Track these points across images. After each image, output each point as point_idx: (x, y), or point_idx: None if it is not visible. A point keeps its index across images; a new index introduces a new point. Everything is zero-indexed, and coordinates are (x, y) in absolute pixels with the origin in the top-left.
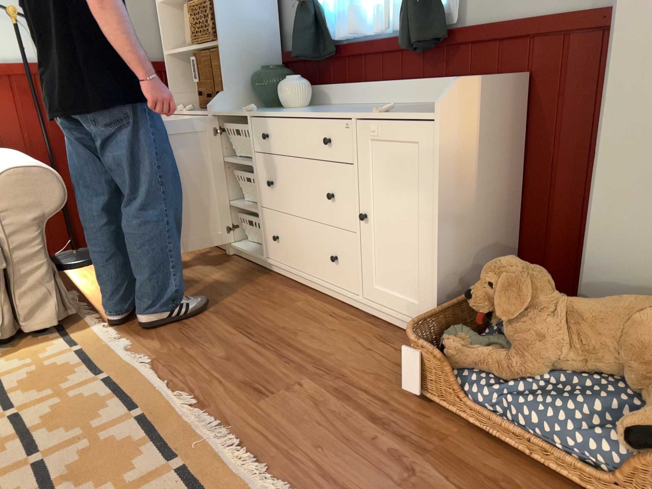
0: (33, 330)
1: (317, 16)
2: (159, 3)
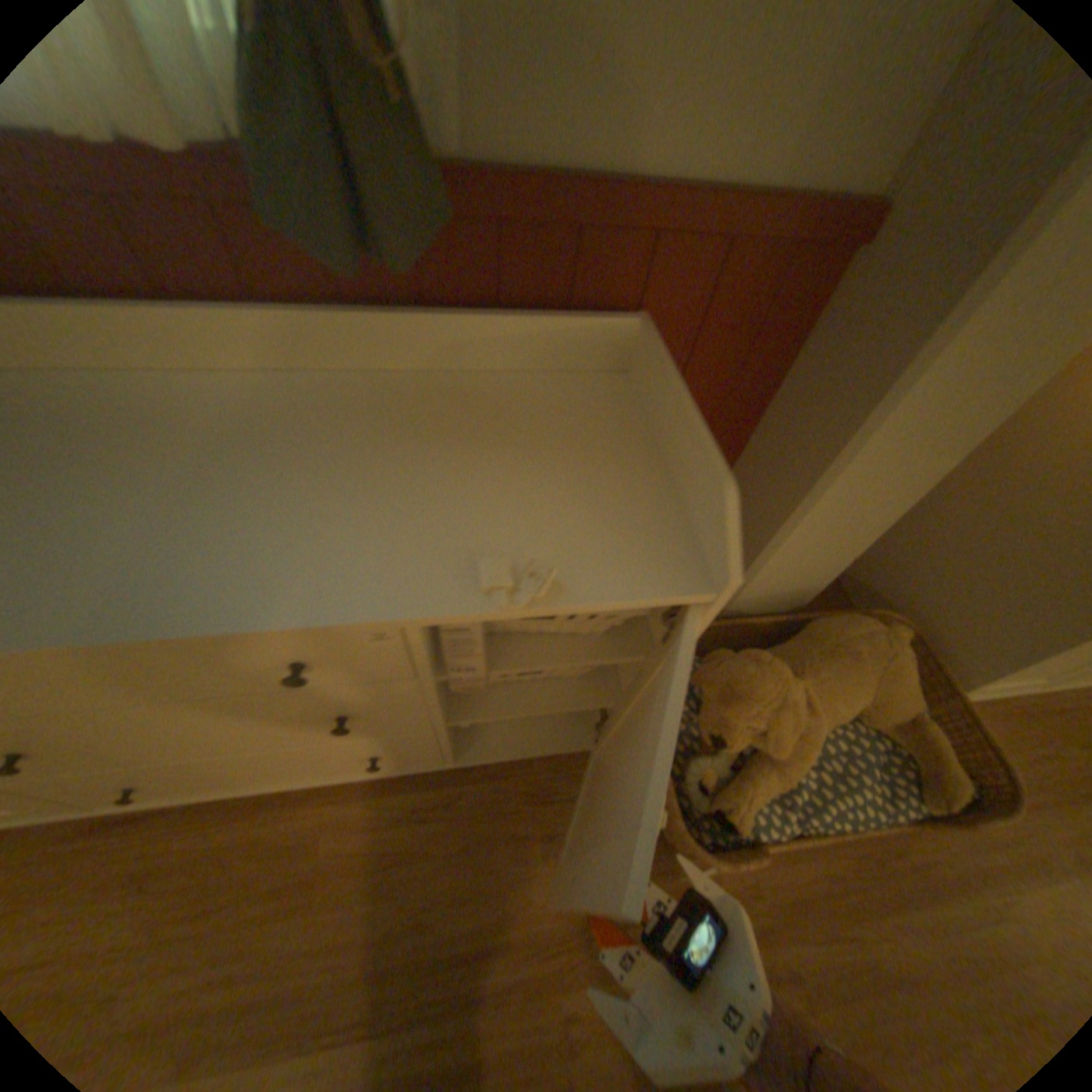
0: None
1: None
2: None
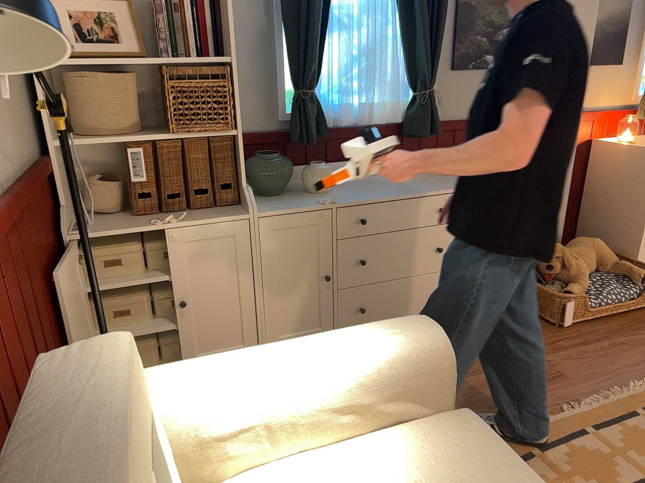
0: None
1: (318, 104)
2: None
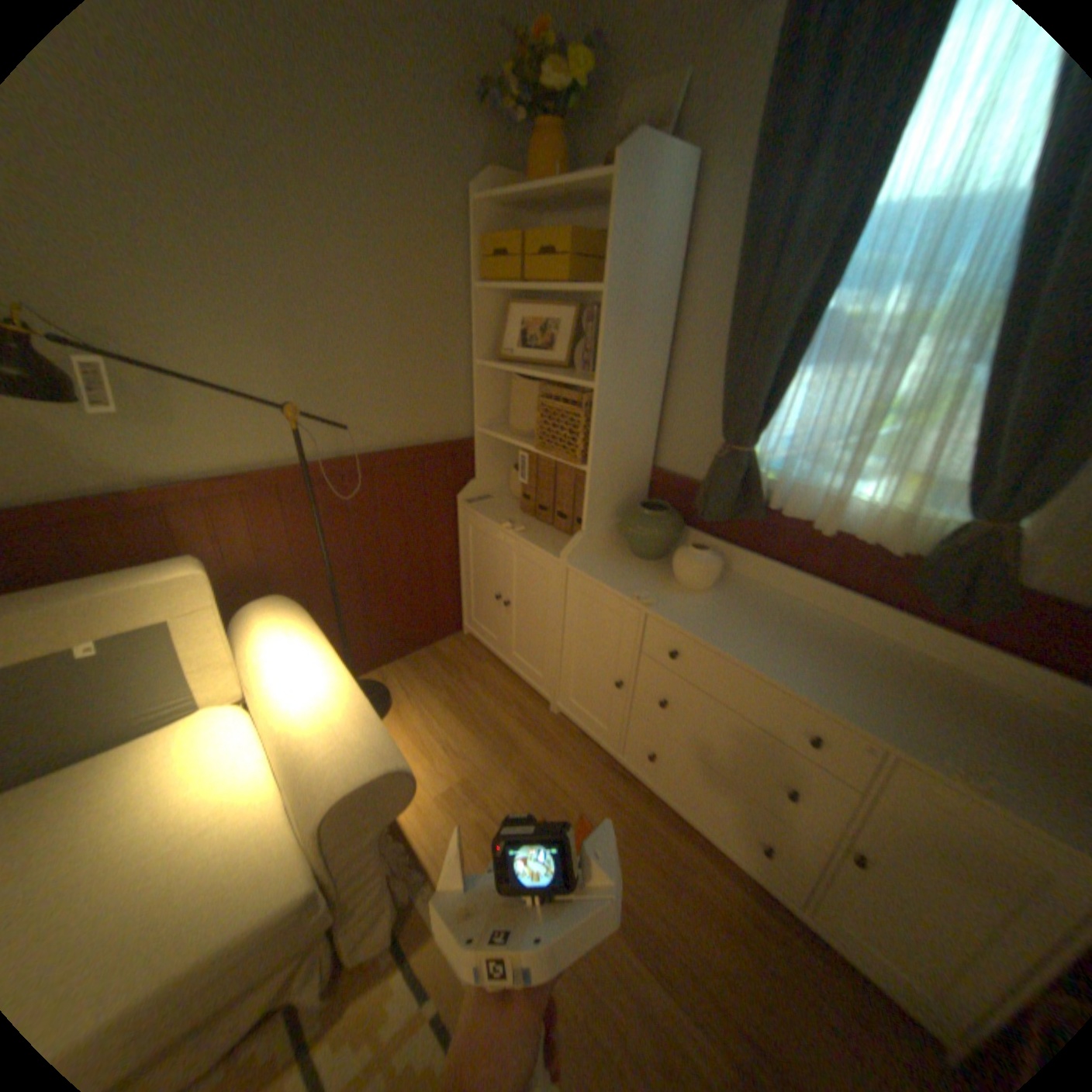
0: (357, 961)
1: (755, 469)
2: (478, 359)
